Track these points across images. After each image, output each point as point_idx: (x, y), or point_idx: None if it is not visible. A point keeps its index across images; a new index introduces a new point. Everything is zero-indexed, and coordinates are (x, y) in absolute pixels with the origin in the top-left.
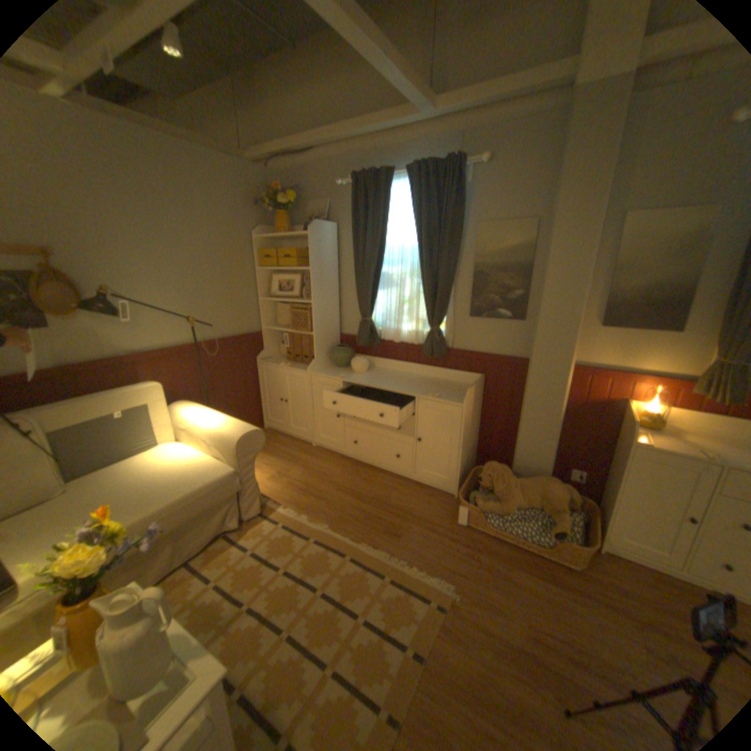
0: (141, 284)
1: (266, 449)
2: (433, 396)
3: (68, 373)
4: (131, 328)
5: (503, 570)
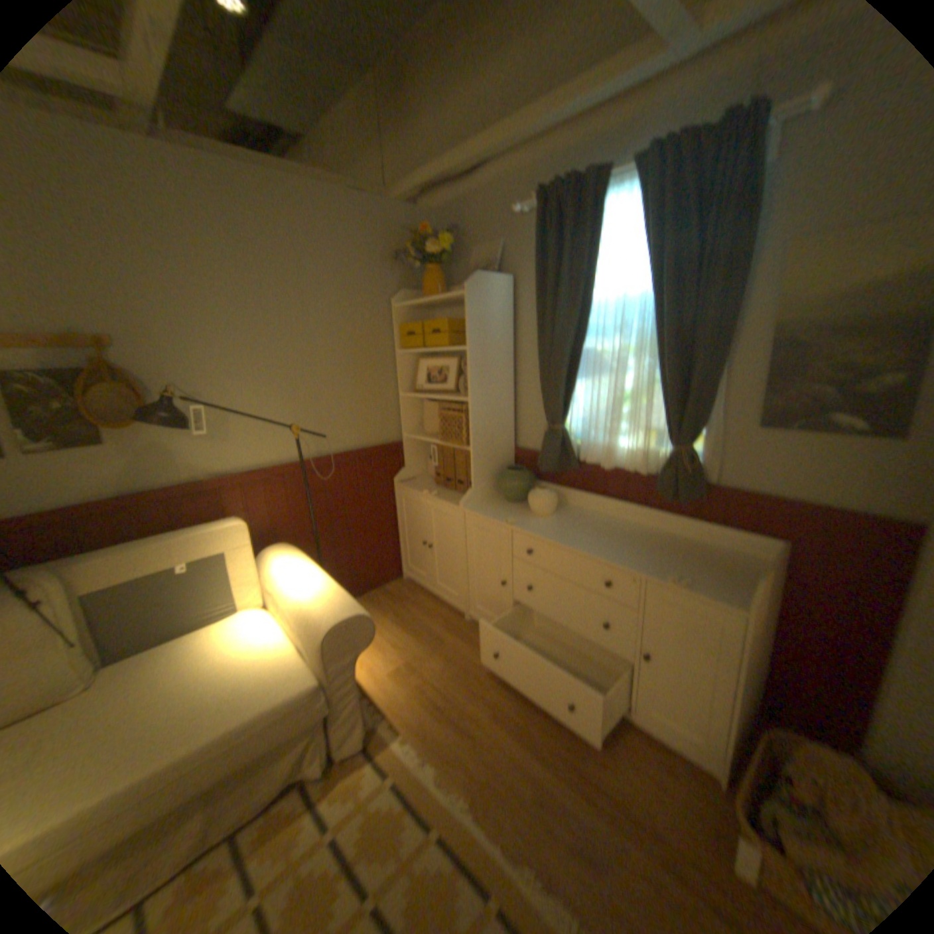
0: (231, 380)
1: (398, 618)
2: (681, 583)
3: (127, 507)
4: (216, 442)
5: None
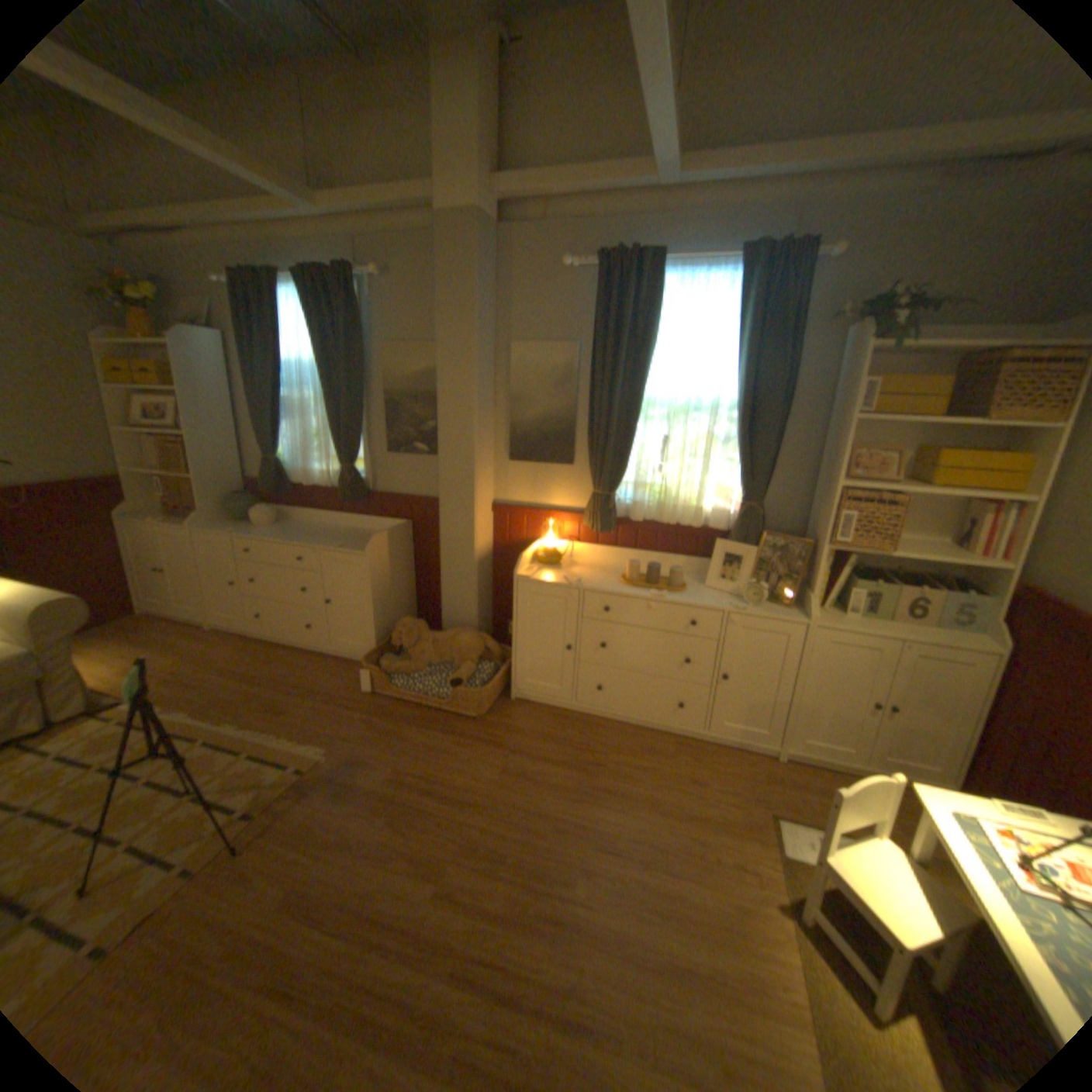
0: None
1: (126, 642)
2: (336, 548)
3: None
4: None
5: (393, 730)
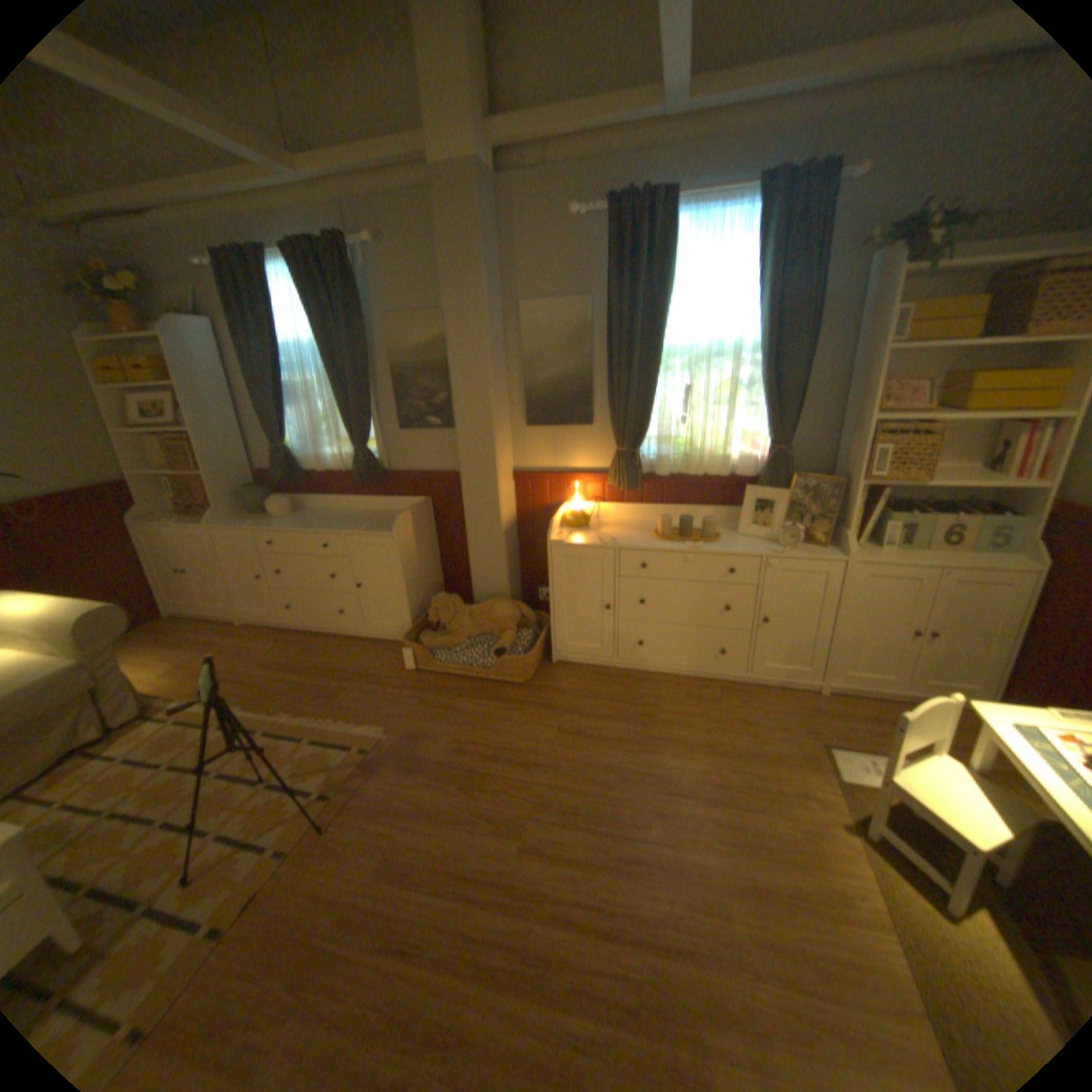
0: None
1: (160, 645)
2: (361, 531)
3: None
4: None
5: (444, 702)
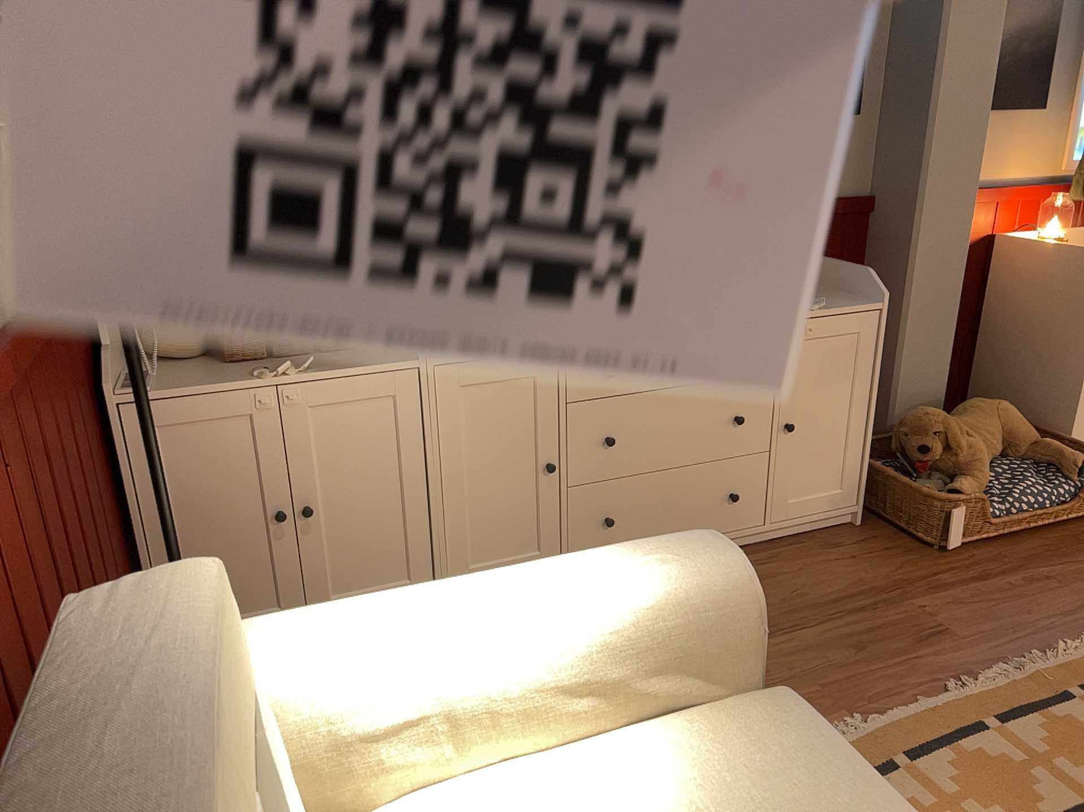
0: None
1: None
2: (815, 307)
3: None
4: None
5: (1075, 566)
